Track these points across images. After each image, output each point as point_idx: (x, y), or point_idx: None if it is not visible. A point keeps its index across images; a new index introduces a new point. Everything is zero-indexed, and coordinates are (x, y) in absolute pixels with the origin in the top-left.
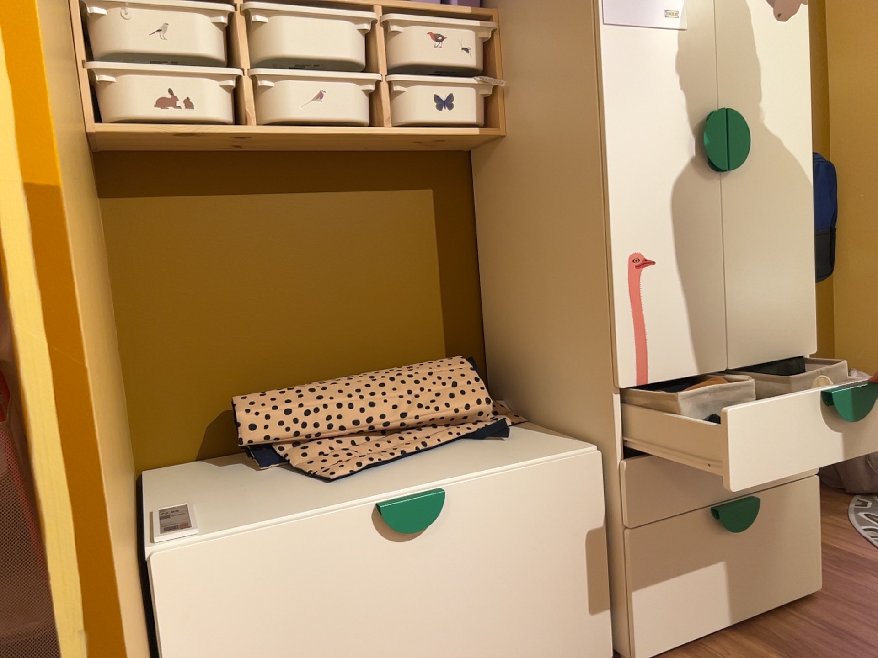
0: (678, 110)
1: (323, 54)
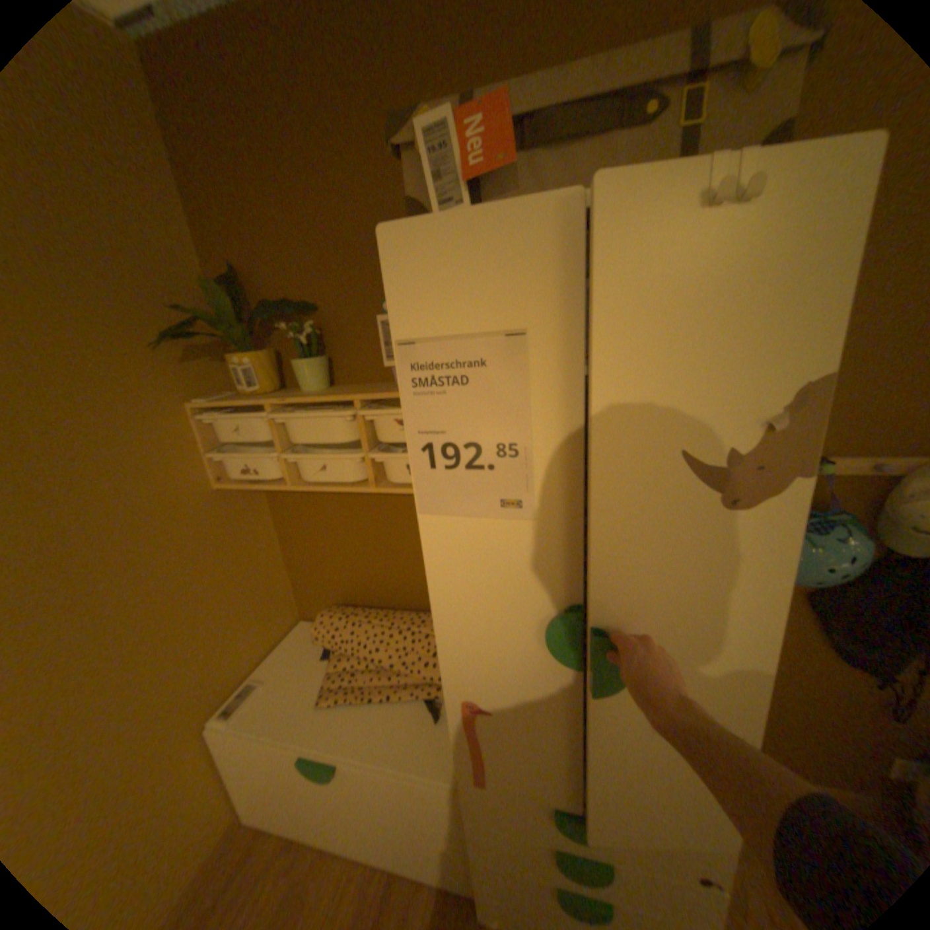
0: (520, 596)
1: (324, 437)
